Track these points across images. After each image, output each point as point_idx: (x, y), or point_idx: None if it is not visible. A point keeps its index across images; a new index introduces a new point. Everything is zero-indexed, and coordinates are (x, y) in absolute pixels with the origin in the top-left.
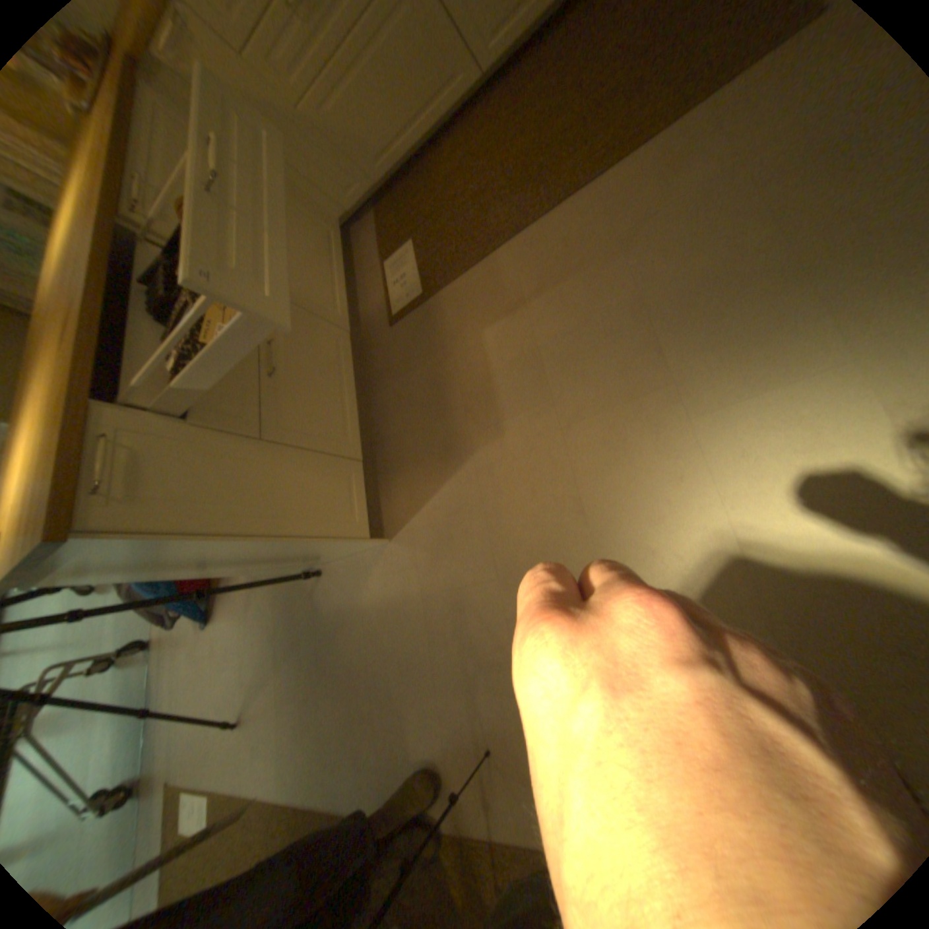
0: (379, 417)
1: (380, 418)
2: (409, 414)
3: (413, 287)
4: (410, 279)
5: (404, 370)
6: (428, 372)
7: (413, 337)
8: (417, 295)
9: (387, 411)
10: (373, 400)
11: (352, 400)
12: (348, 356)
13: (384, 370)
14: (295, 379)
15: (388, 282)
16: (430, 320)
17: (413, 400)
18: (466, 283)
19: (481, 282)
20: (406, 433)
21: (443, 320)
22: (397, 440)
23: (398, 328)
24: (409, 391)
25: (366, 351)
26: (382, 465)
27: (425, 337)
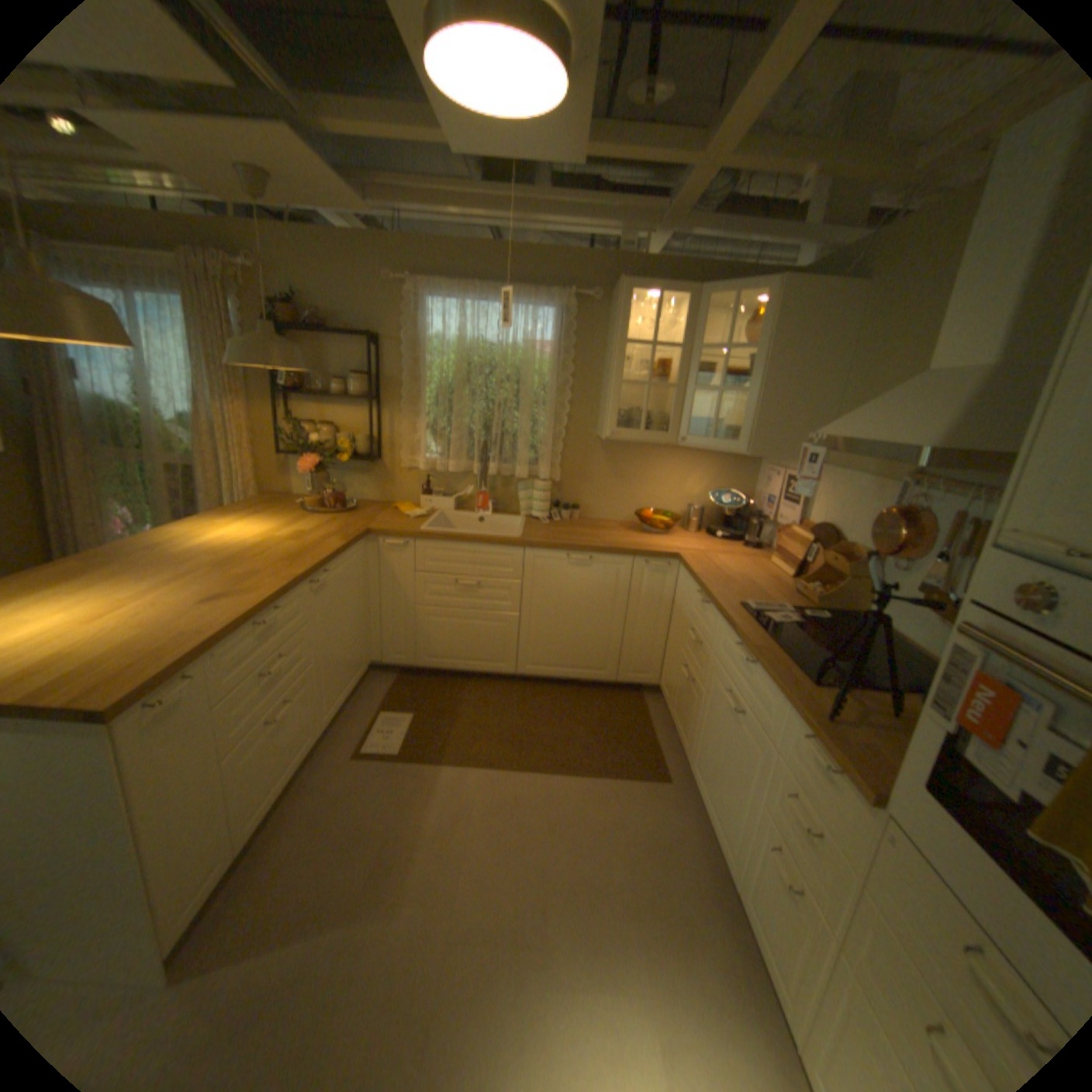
0: (274, 830)
1: (274, 831)
2: (309, 847)
3: (391, 747)
4: (392, 740)
5: (335, 804)
6: (356, 821)
7: (363, 782)
8: (390, 755)
9: (288, 829)
10: (281, 809)
11: (275, 794)
12: (302, 756)
13: (315, 791)
14: (269, 741)
15: (373, 728)
16: (387, 780)
17: (323, 836)
18: (433, 775)
19: (445, 782)
20: (291, 863)
21: (398, 787)
22: (276, 865)
23: (355, 767)
24: (325, 825)
25: (310, 763)
26: (235, 883)
27: (374, 790)
